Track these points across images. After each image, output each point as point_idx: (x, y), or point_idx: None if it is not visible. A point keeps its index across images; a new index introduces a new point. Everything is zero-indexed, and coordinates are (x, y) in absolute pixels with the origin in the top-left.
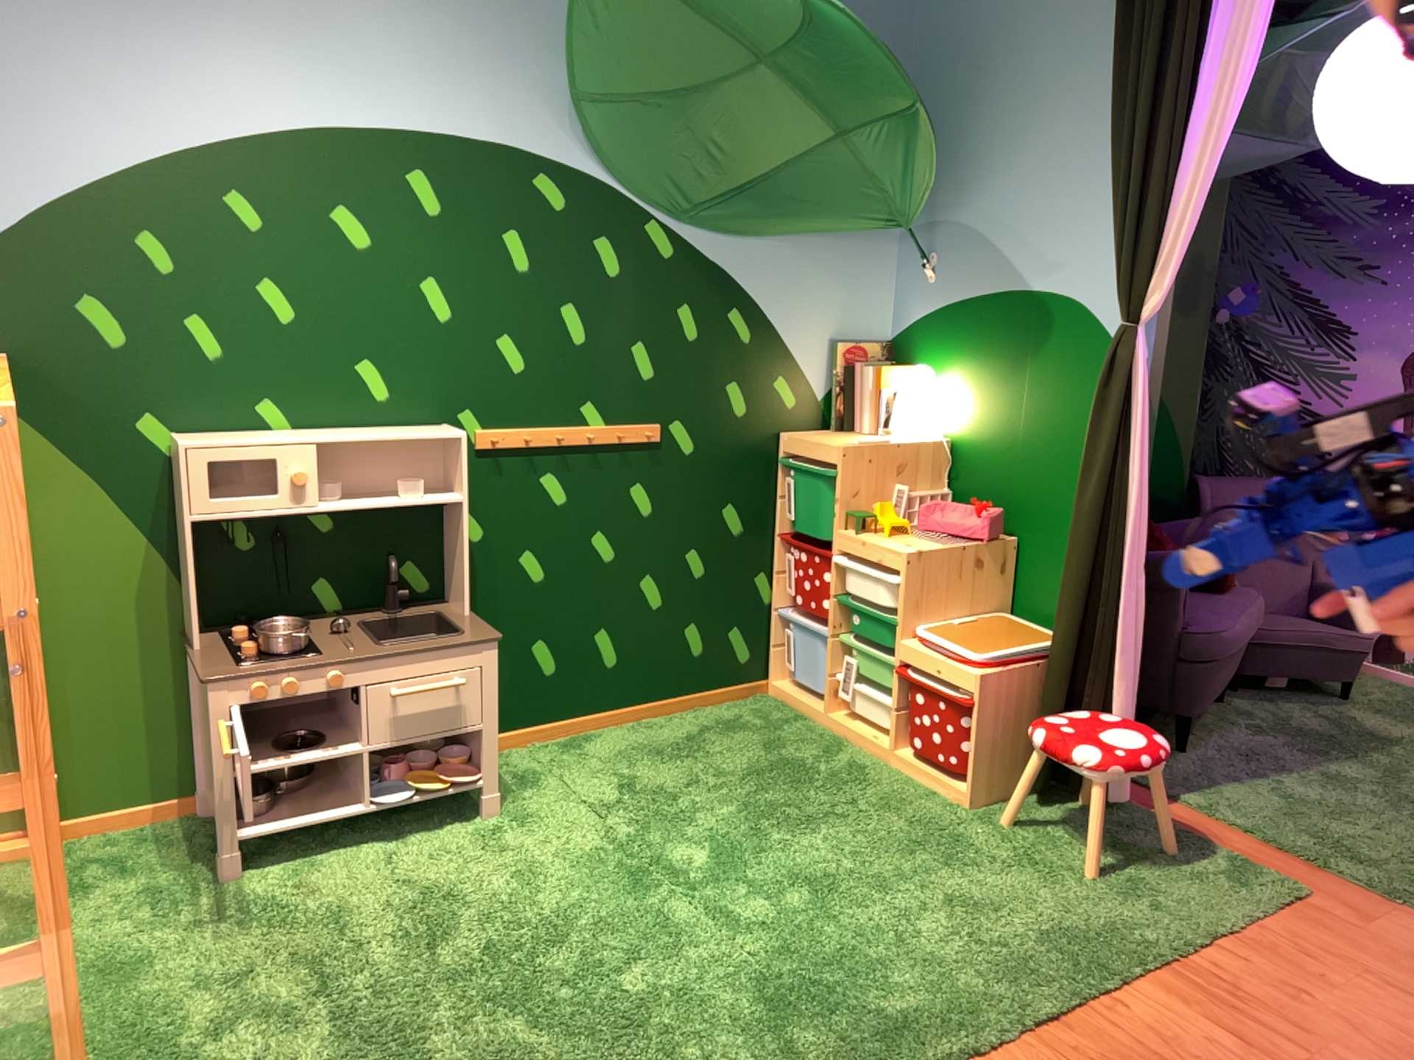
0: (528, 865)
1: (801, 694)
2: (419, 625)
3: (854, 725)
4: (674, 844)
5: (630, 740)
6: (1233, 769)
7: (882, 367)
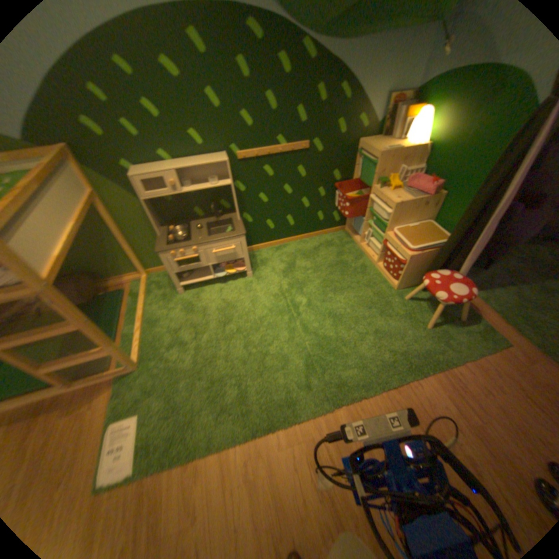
0: (254, 301)
1: (354, 235)
2: (224, 223)
3: (368, 251)
4: (297, 298)
5: (296, 250)
6: (508, 285)
7: (413, 104)
